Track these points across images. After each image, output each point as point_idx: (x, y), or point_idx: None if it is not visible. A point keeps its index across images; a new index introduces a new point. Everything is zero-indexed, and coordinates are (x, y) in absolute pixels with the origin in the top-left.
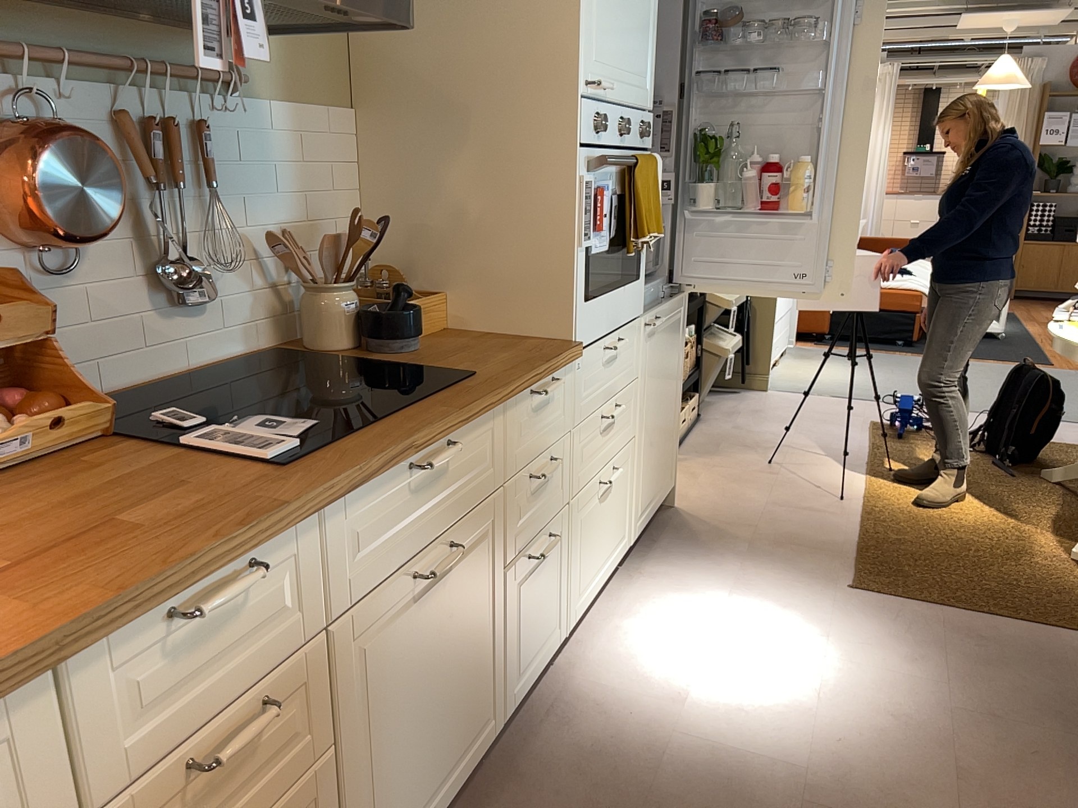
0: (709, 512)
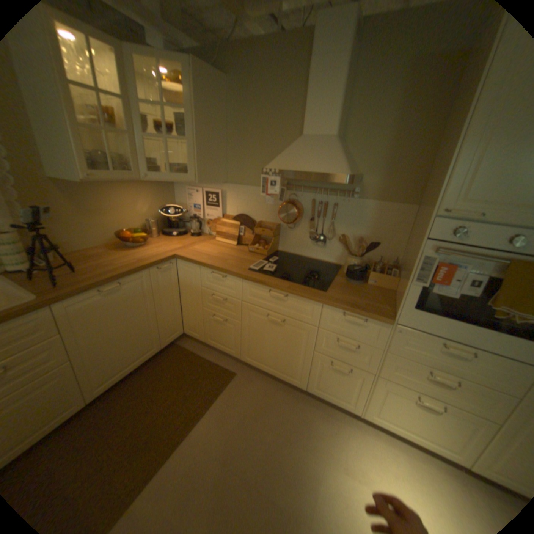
0: None
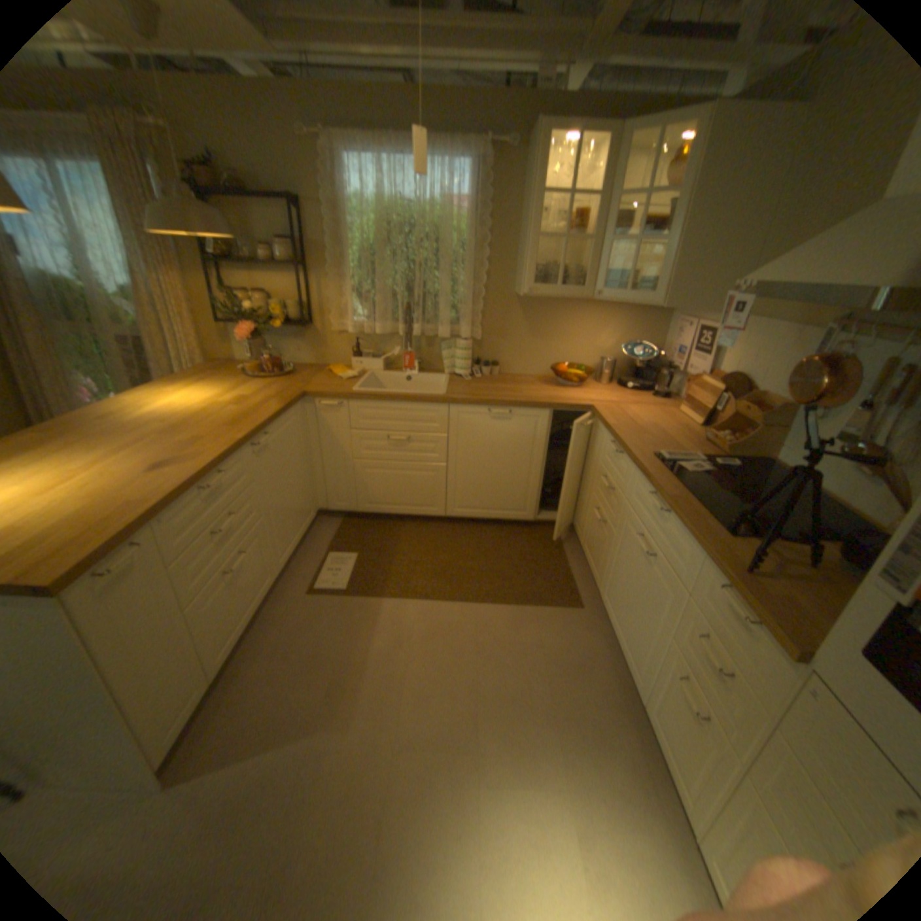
0: None
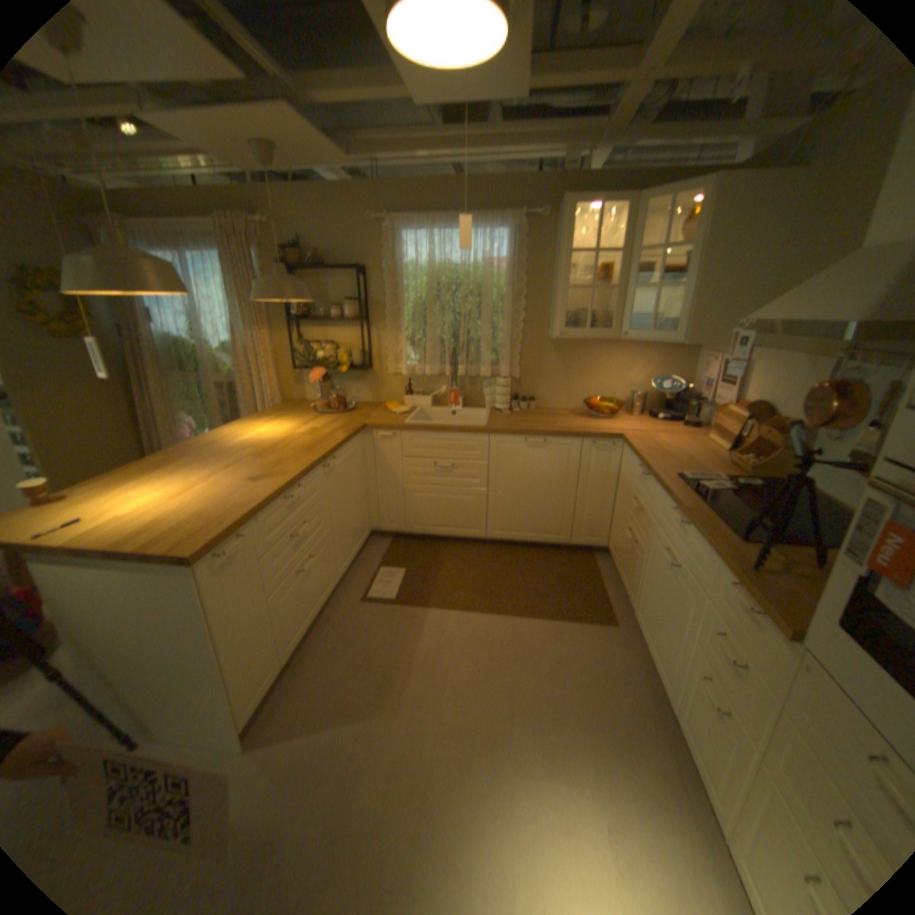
0: None
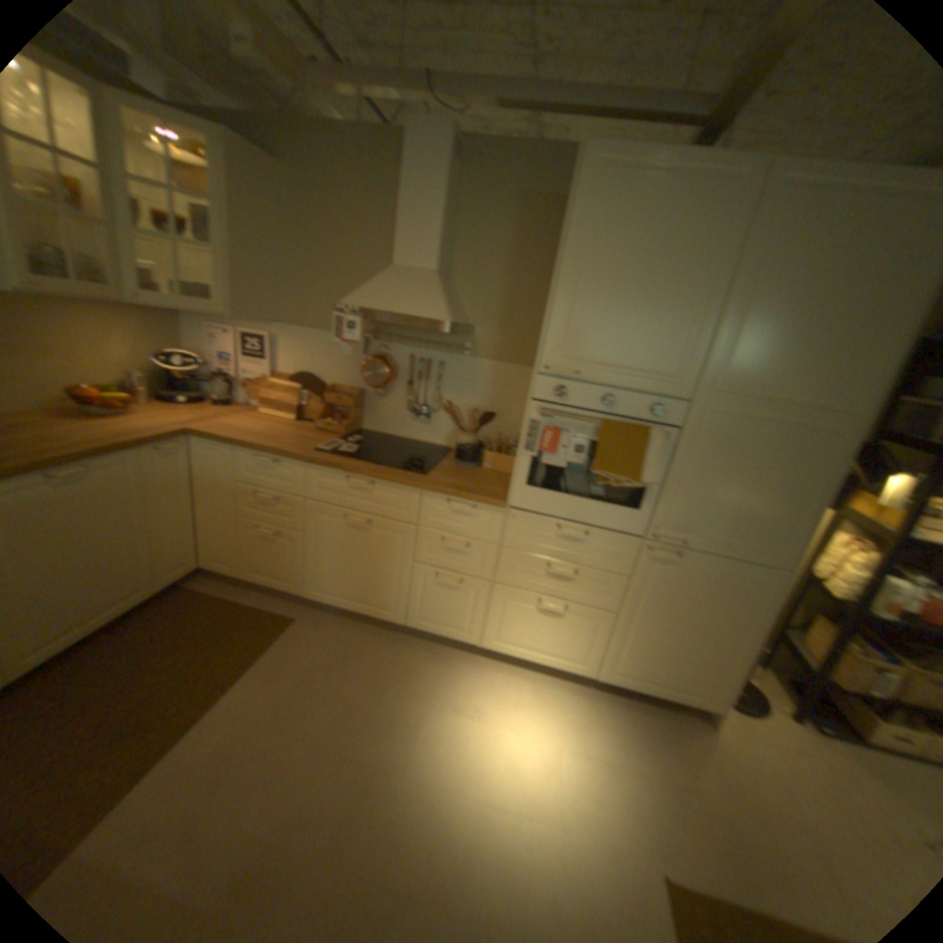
0: (732, 760)
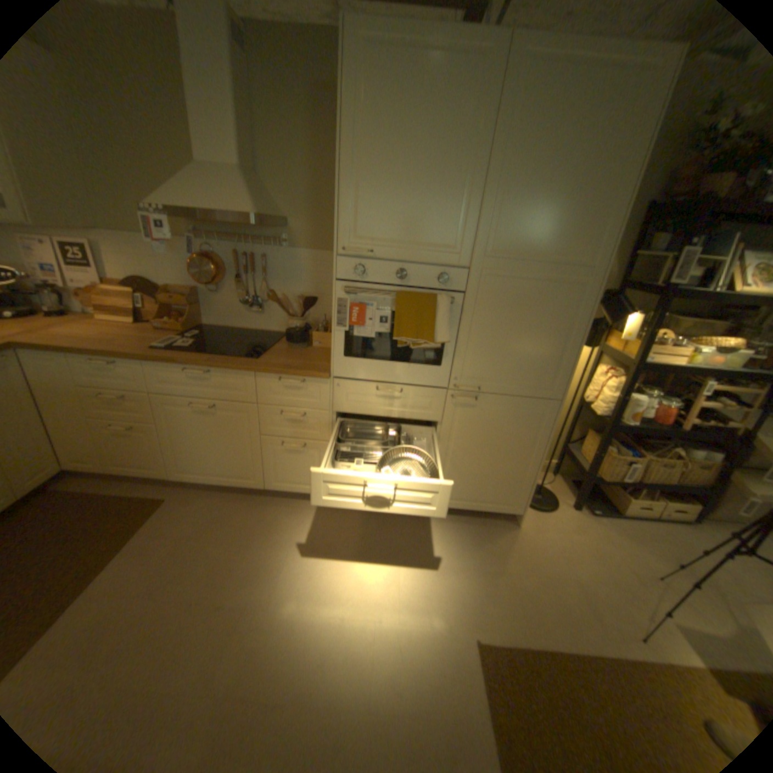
0: (529, 546)
